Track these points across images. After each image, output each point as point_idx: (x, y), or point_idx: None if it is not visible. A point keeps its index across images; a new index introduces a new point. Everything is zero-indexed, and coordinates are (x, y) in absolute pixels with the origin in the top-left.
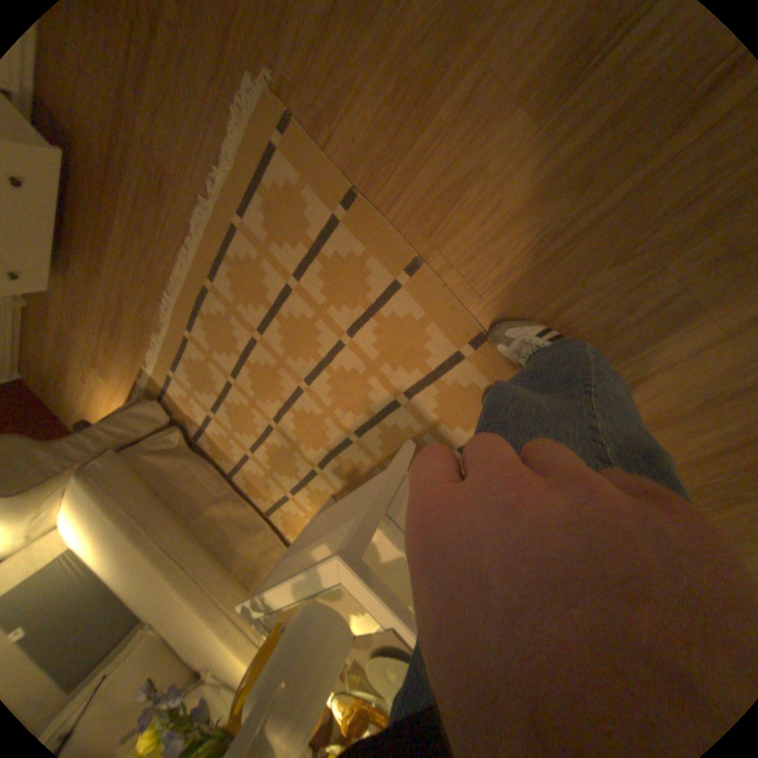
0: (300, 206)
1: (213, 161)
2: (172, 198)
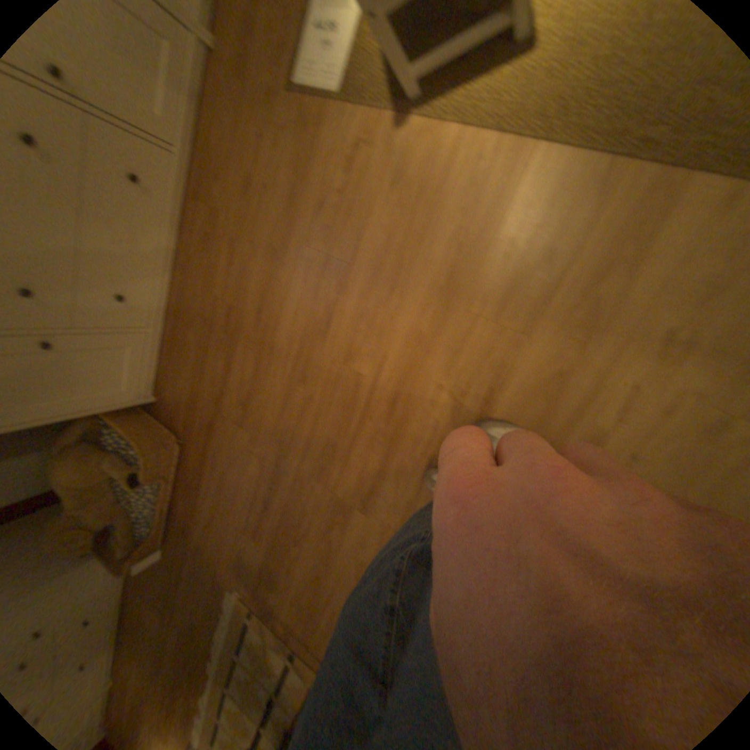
0: (264, 657)
1: (215, 626)
2: (196, 639)
